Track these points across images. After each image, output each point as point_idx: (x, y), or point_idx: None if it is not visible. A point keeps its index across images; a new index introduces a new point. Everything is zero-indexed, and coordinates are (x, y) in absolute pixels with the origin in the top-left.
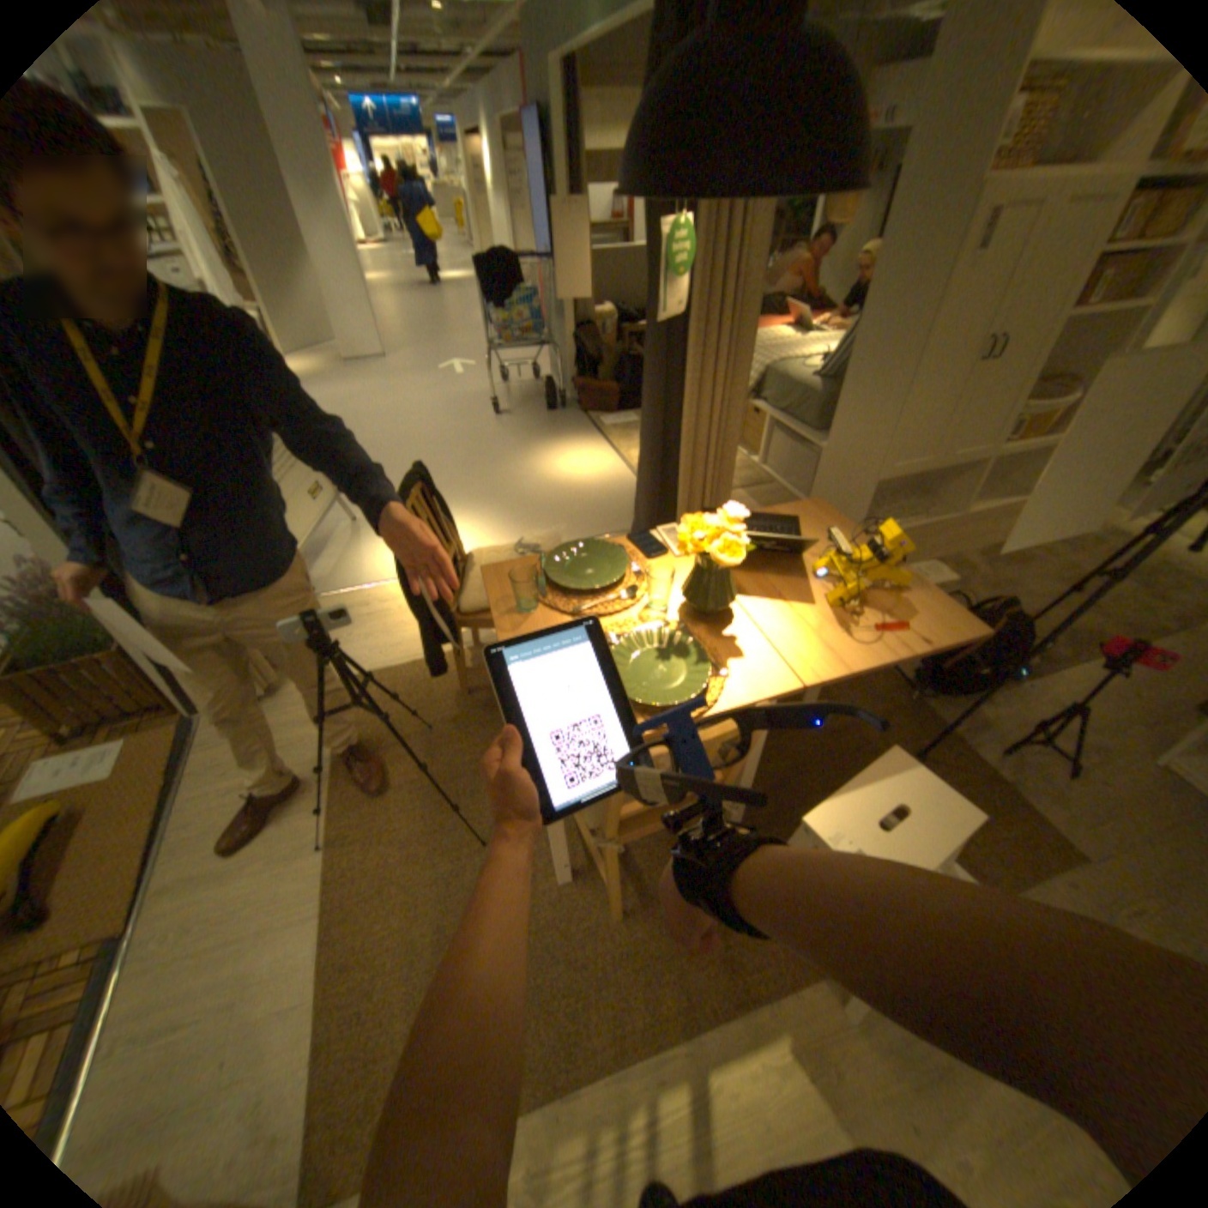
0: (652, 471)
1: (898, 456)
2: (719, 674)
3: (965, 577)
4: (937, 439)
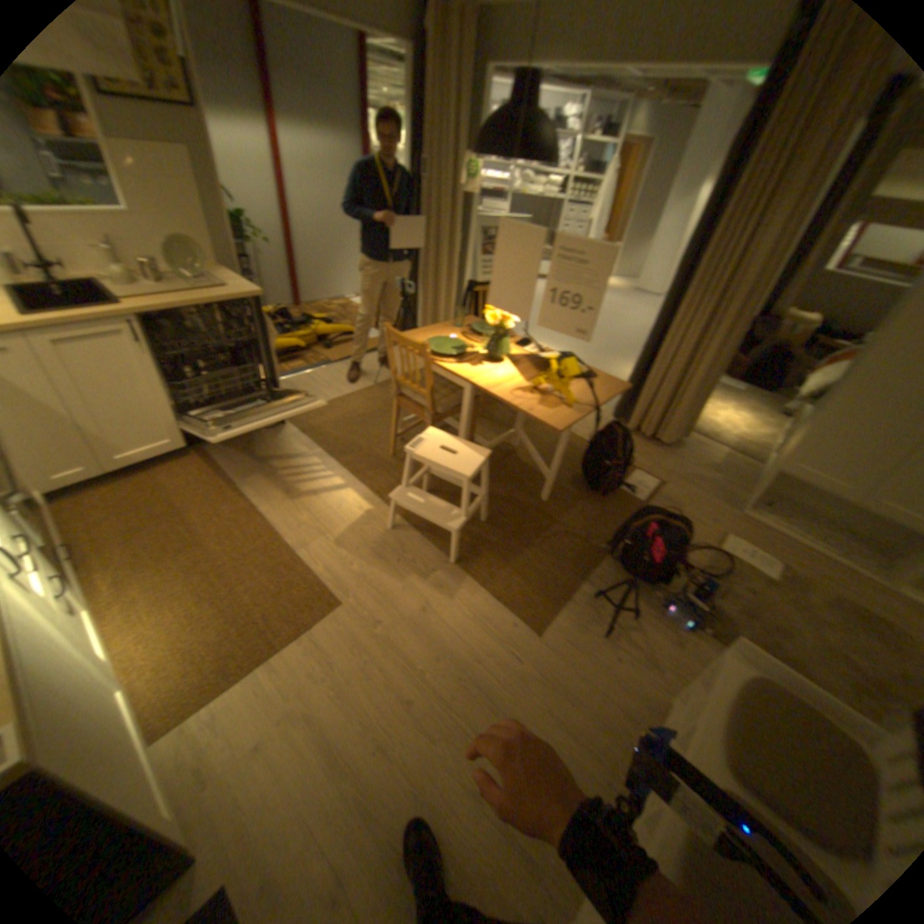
0: (642, 374)
1: (807, 457)
2: (458, 362)
3: (787, 585)
4: (860, 470)
